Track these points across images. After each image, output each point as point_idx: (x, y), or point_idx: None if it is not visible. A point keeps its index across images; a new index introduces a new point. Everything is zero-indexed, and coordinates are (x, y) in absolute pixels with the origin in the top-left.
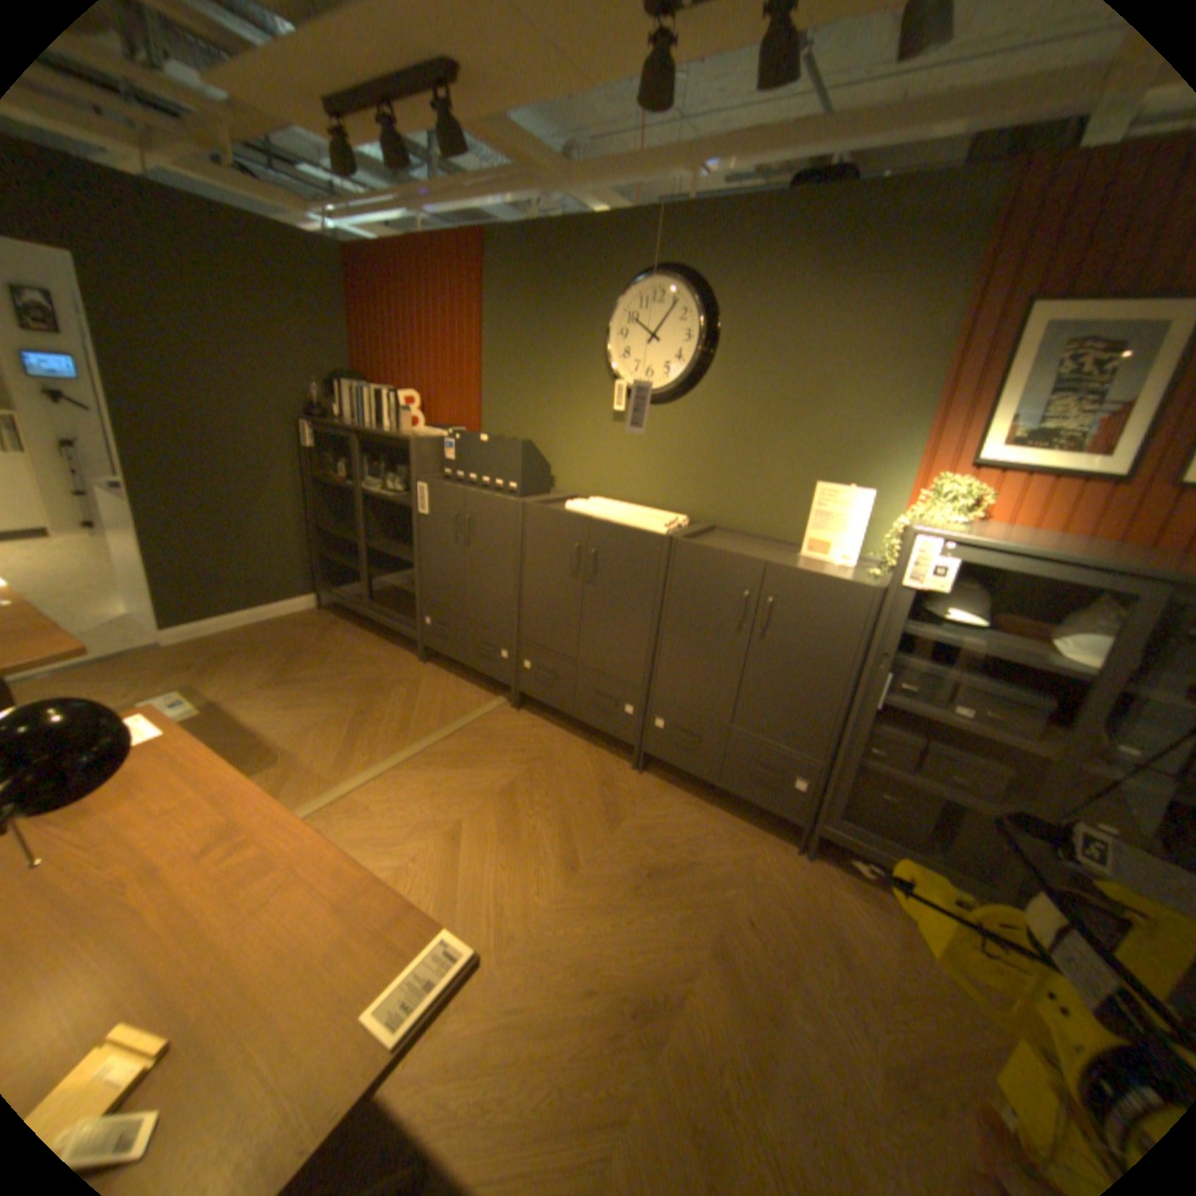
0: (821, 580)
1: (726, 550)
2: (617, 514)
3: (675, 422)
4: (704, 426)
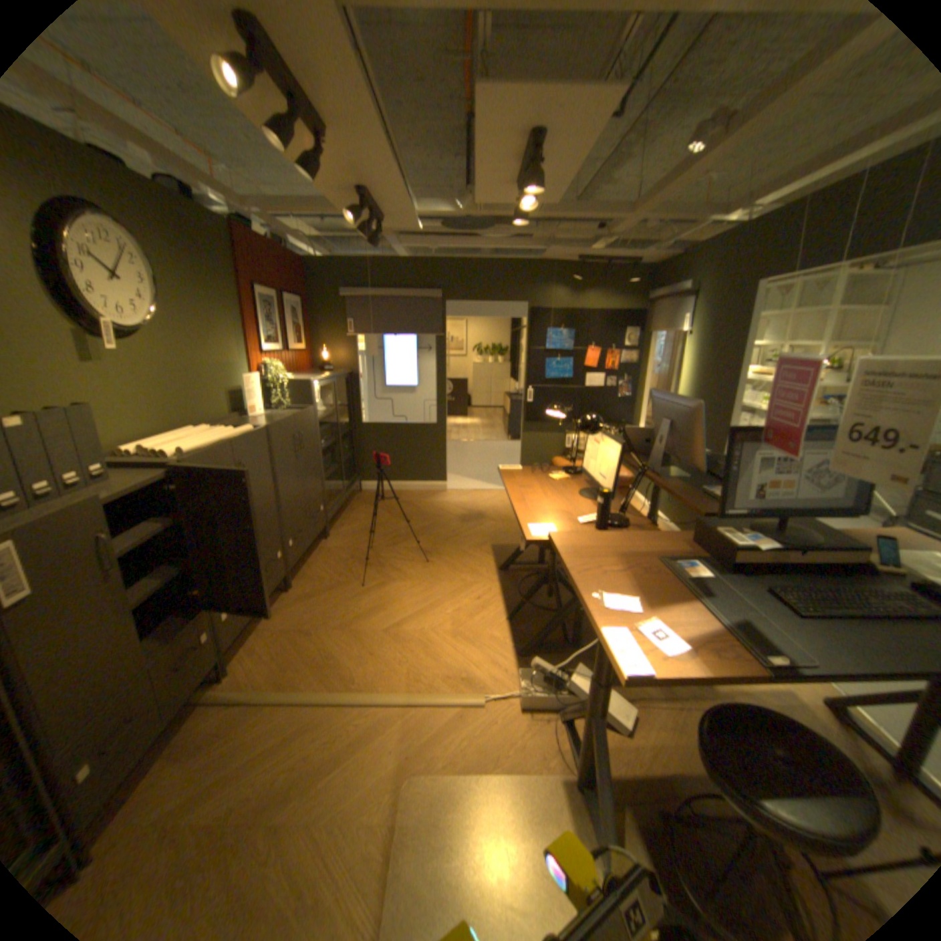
0: (306, 413)
1: (279, 419)
2: (207, 436)
3: (141, 353)
4: (163, 352)
